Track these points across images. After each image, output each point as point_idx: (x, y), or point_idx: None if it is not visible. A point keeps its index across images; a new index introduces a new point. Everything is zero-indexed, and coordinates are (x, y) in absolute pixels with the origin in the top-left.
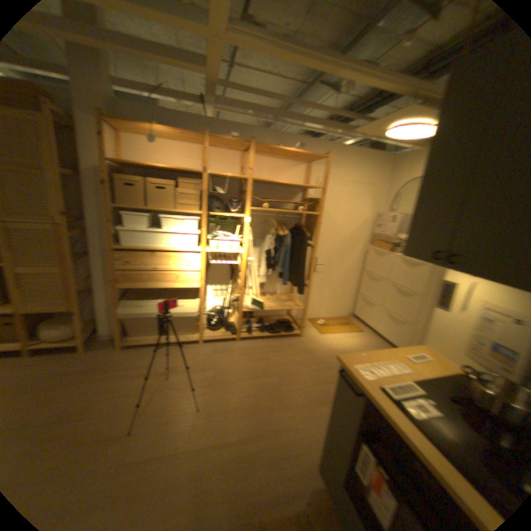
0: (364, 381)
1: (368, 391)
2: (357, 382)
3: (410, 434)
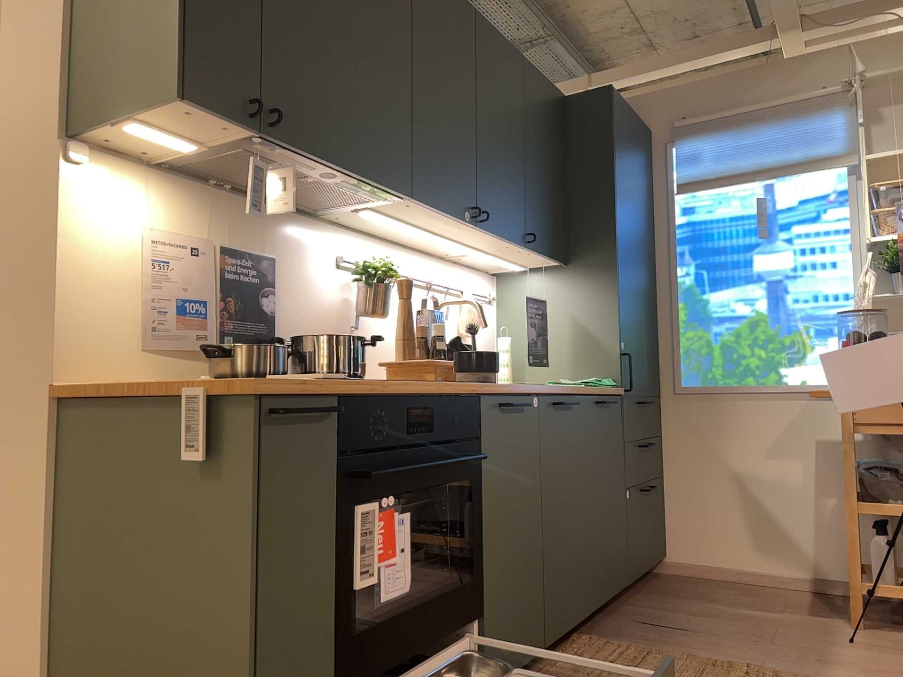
0: (313, 383)
1: (333, 389)
2: (320, 389)
3: (392, 387)
